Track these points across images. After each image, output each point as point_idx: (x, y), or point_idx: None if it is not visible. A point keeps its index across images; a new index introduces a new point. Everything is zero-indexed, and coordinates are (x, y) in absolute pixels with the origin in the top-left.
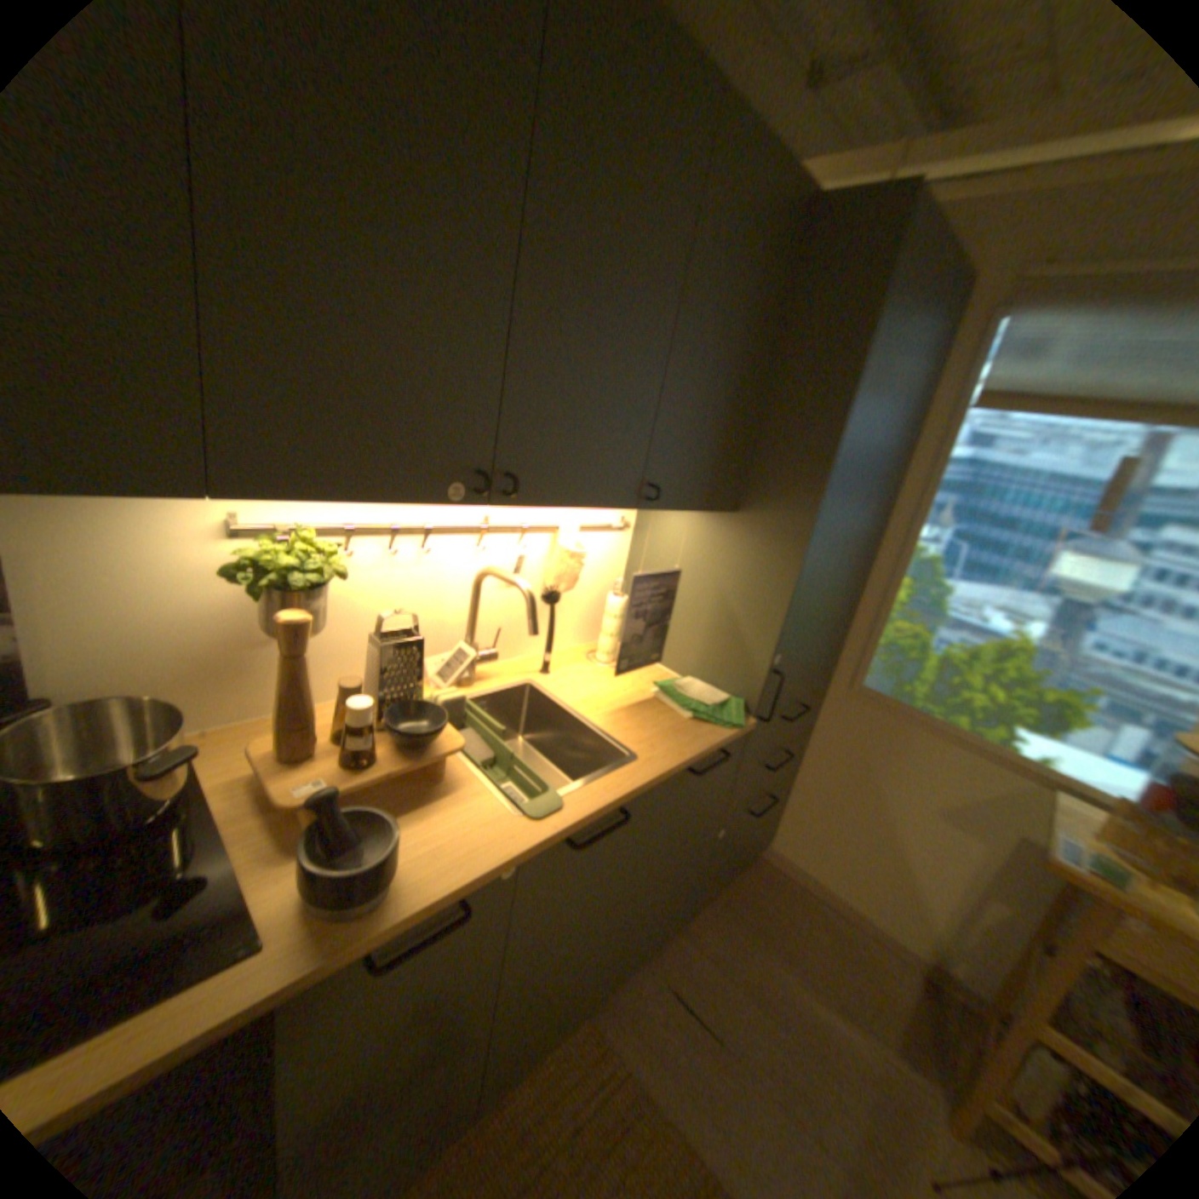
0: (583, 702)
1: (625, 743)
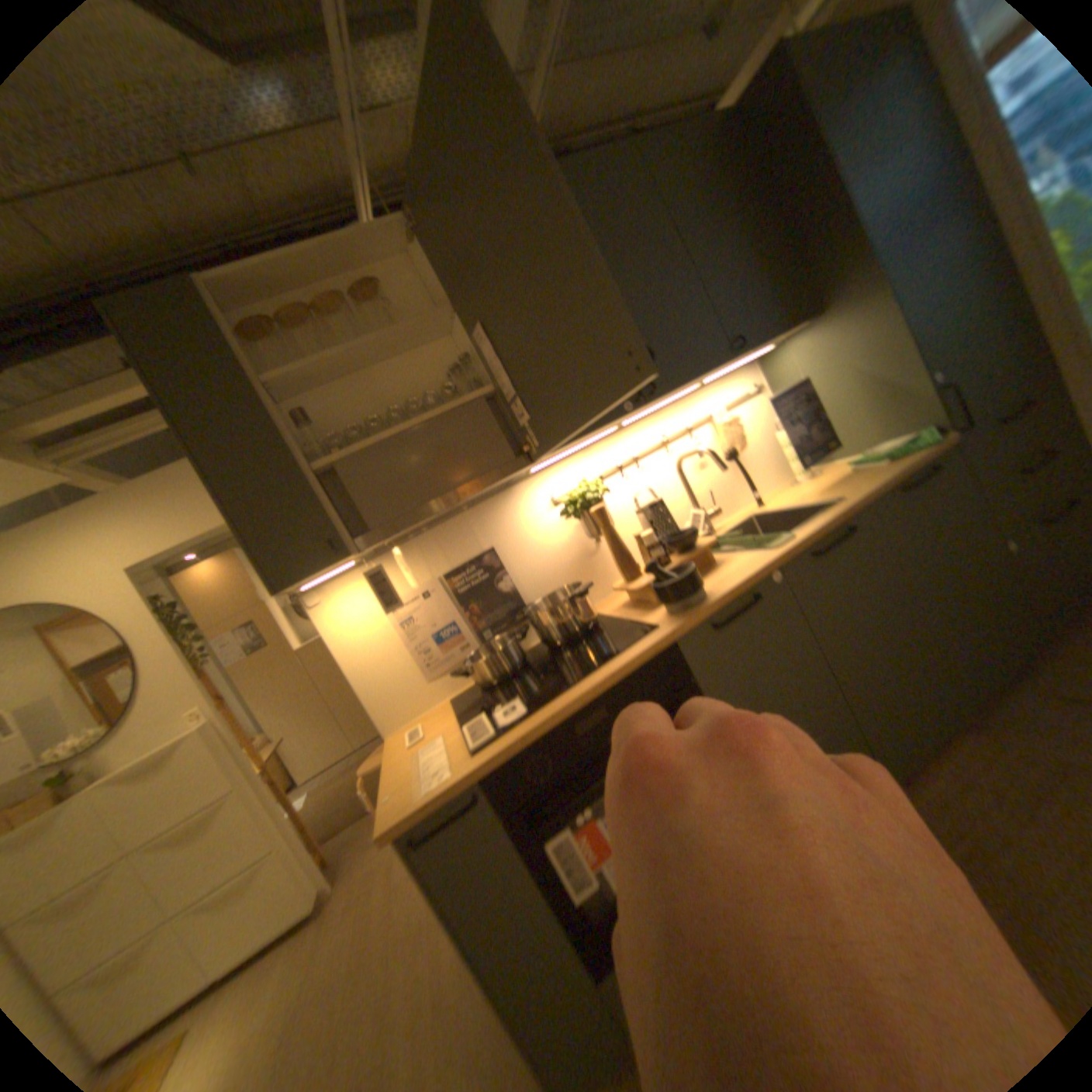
0: (794, 499)
1: (833, 496)
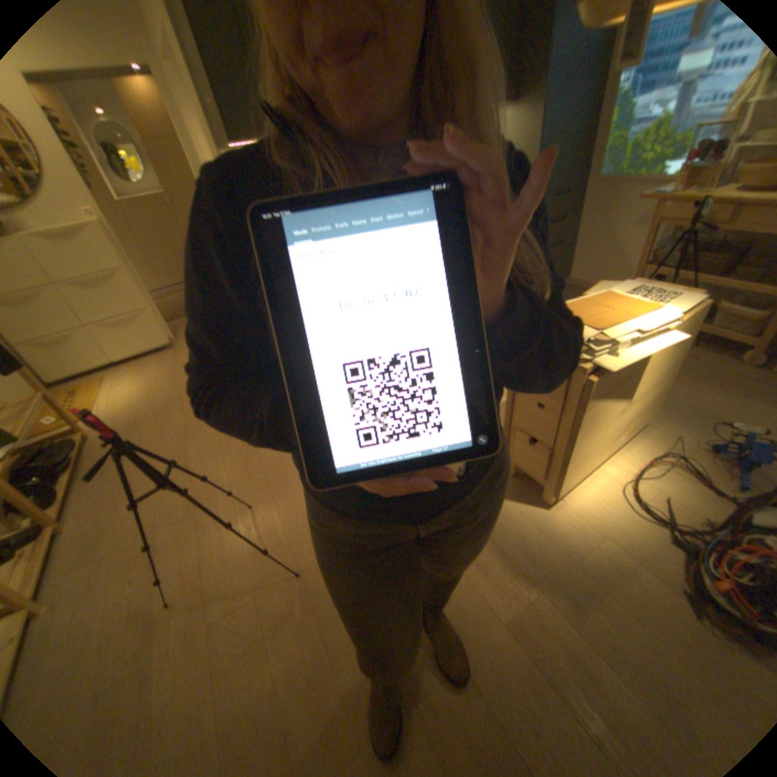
0: None
1: None
